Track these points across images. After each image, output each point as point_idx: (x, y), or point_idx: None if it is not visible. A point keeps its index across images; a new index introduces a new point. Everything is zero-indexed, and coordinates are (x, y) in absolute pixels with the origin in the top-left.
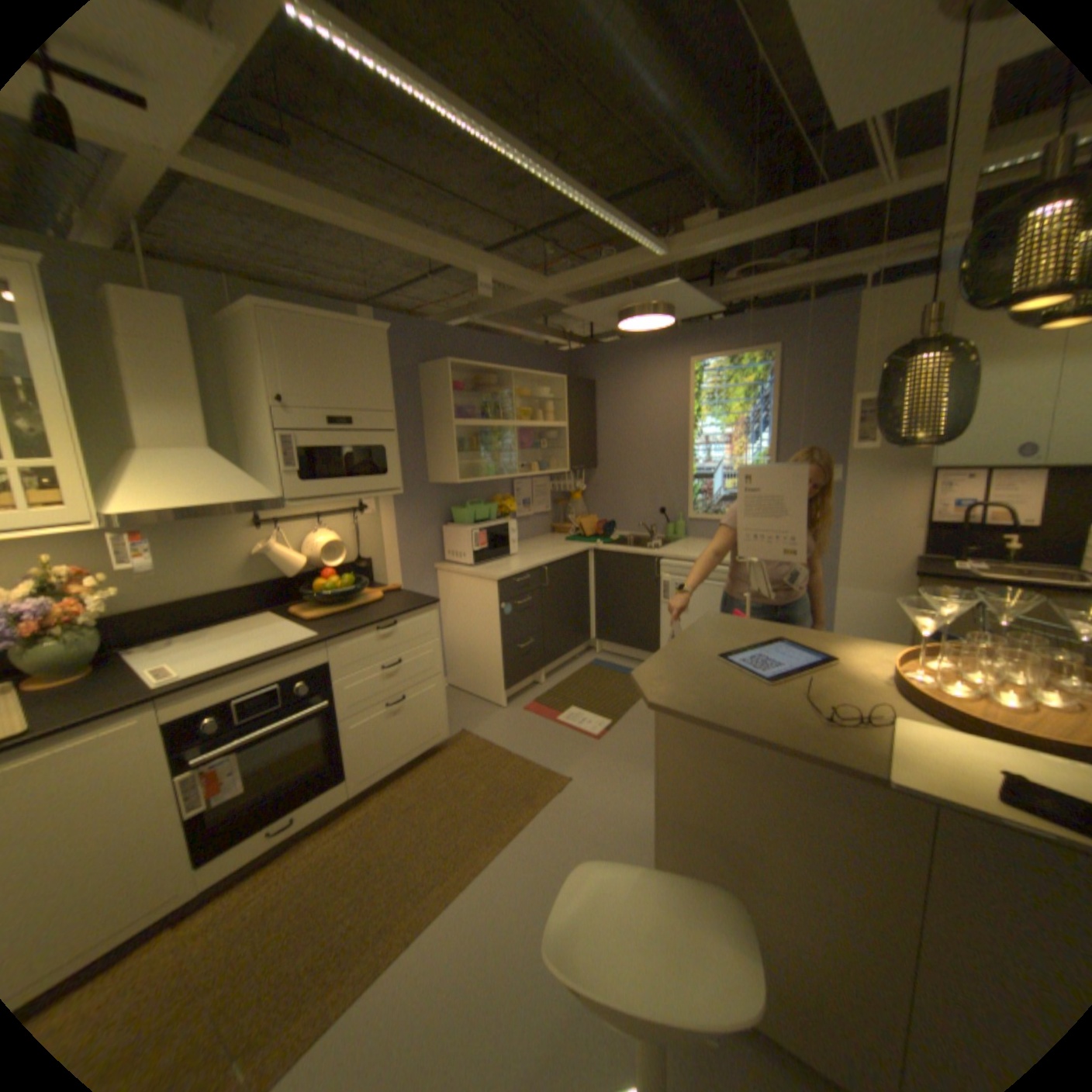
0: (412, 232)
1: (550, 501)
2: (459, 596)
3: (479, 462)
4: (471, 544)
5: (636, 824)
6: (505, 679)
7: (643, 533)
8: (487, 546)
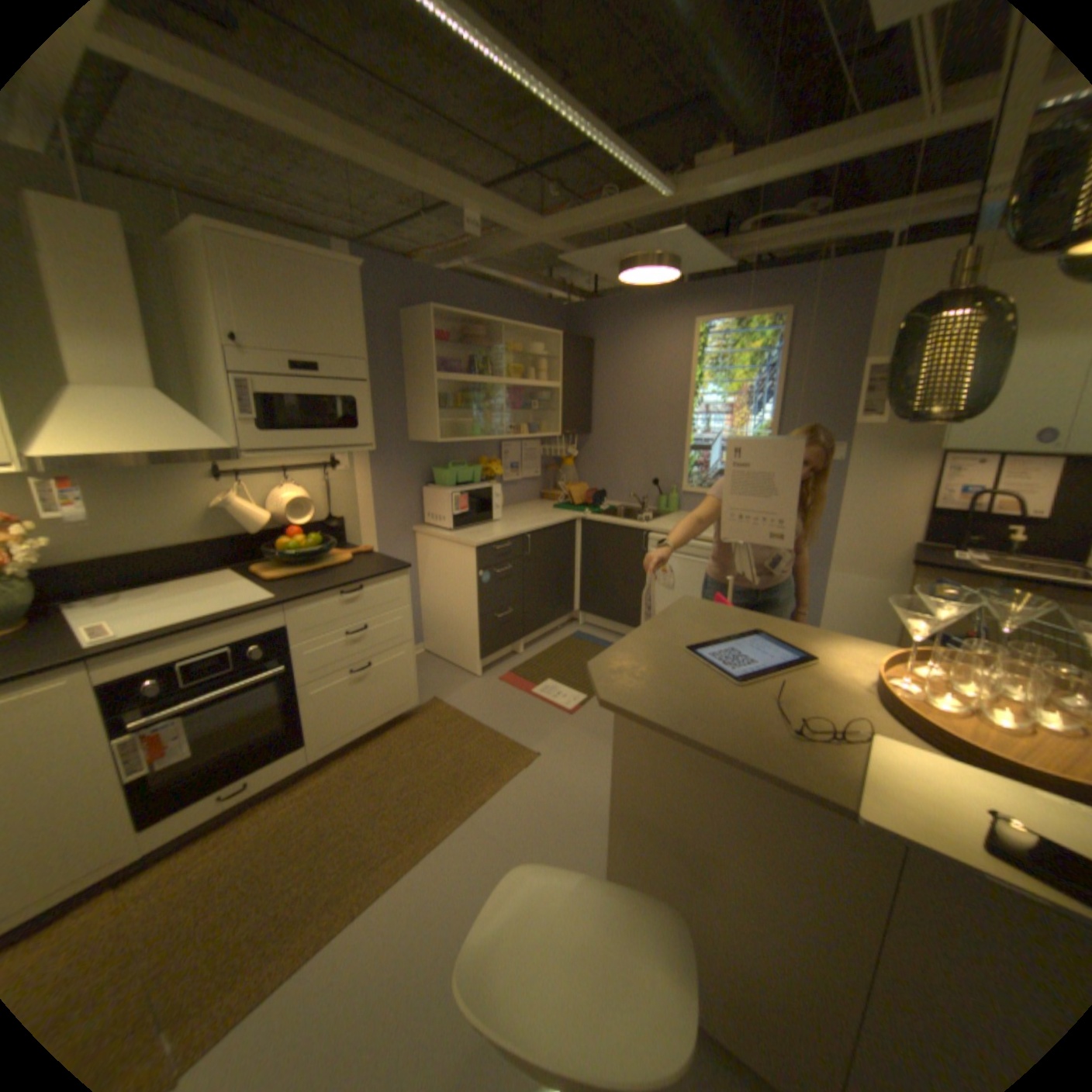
0: (386, 152)
1: (540, 466)
2: (437, 561)
3: (462, 421)
4: (451, 507)
5: (600, 804)
6: (481, 648)
7: (634, 504)
8: (468, 511)
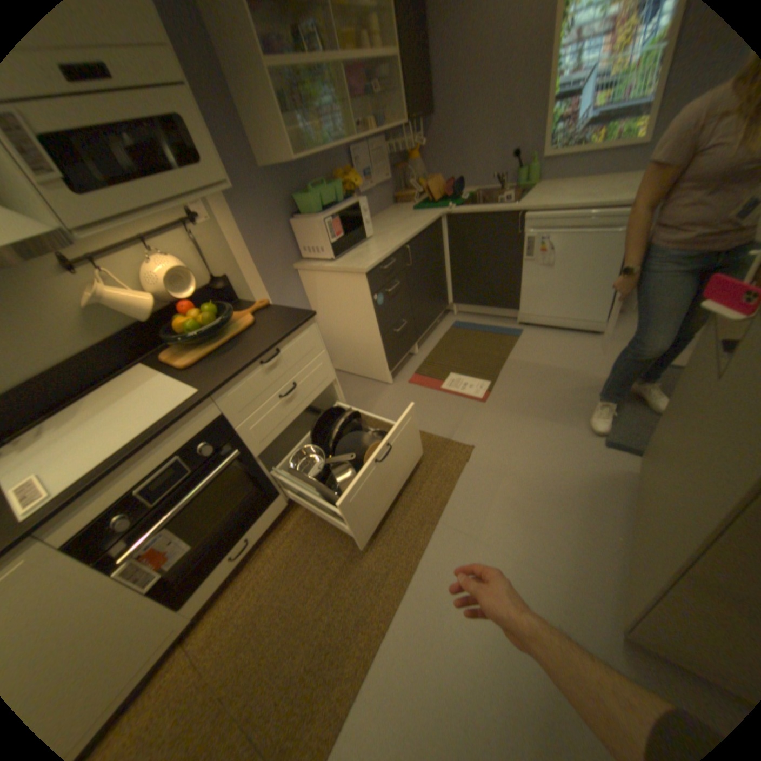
0: None
1: (389, 167)
2: (327, 294)
3: (309, 127)
4: (326, 236)
5: (546, 483)
6: (388, 362)
7: (489, 186)
8: (344, 235)
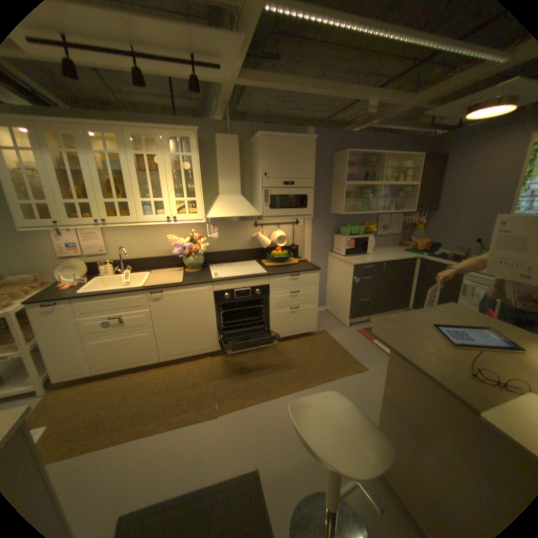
0: (332, 86)
1: (401, 227)
2: (336, 269)
3: (357, 204)
4: (345, 245)
5: None
6: (350, 314)
7: (463, 253)
8: (354, 248)
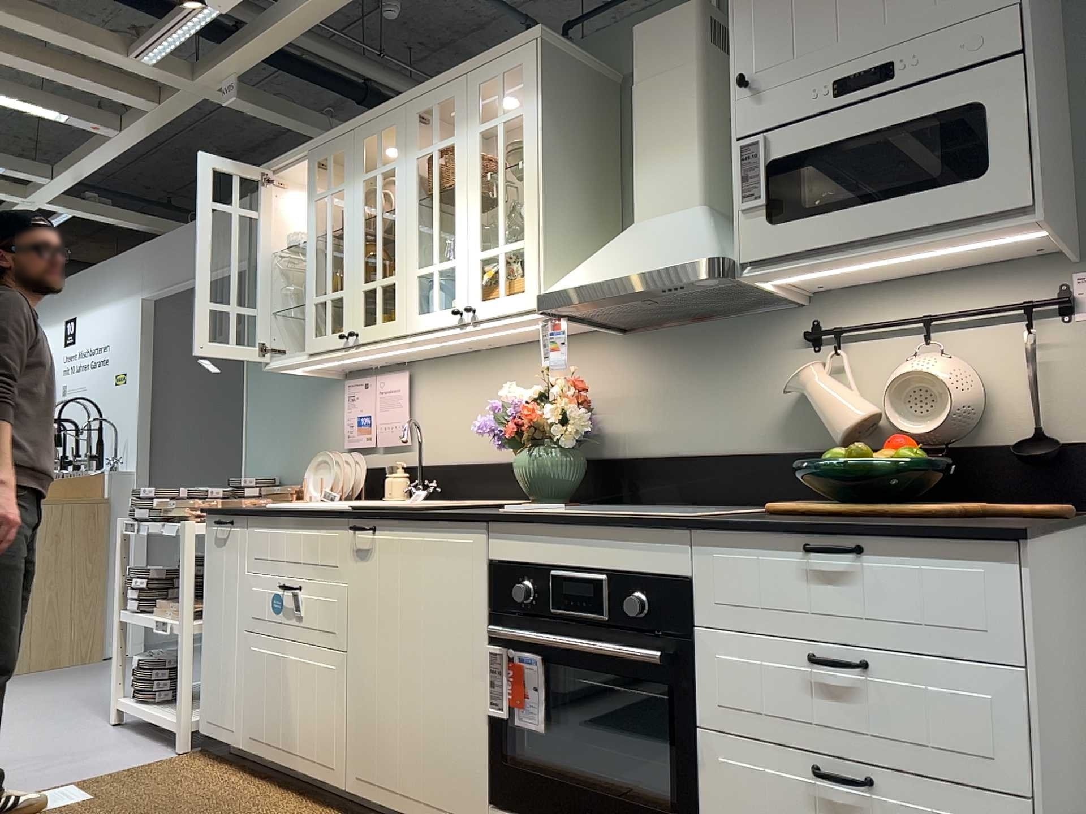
0: None
1: None
2: None
3: None
4: None
5: None
6: None
7: None
8: None
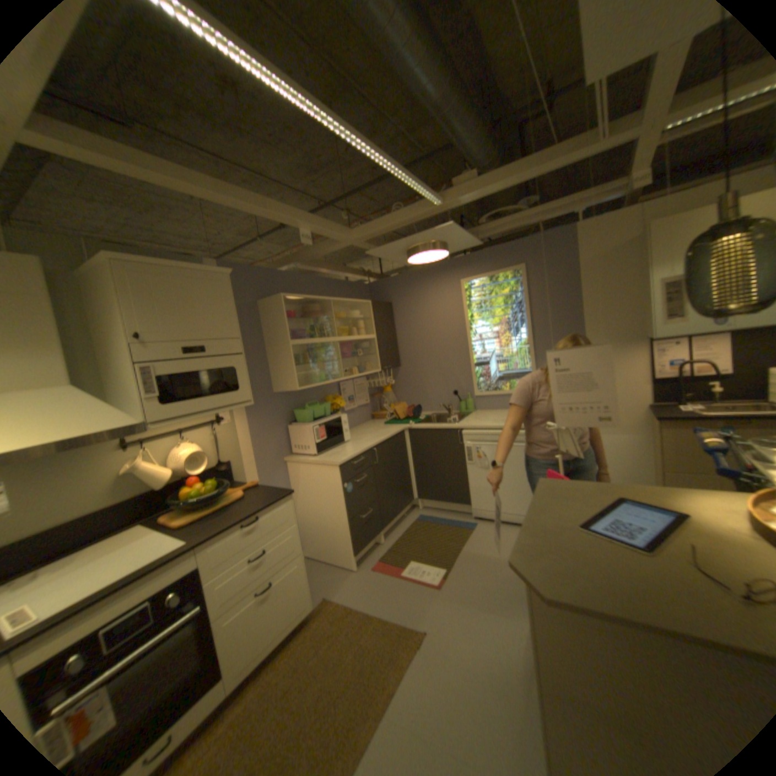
0: (245, 196)
1: (369, 395)
2: (307, 481)
3: (312, 372)
4: (313, 438)
5: (491, 671)
6: (353, 547)
7: (441, 411)
8: (326, 438)
